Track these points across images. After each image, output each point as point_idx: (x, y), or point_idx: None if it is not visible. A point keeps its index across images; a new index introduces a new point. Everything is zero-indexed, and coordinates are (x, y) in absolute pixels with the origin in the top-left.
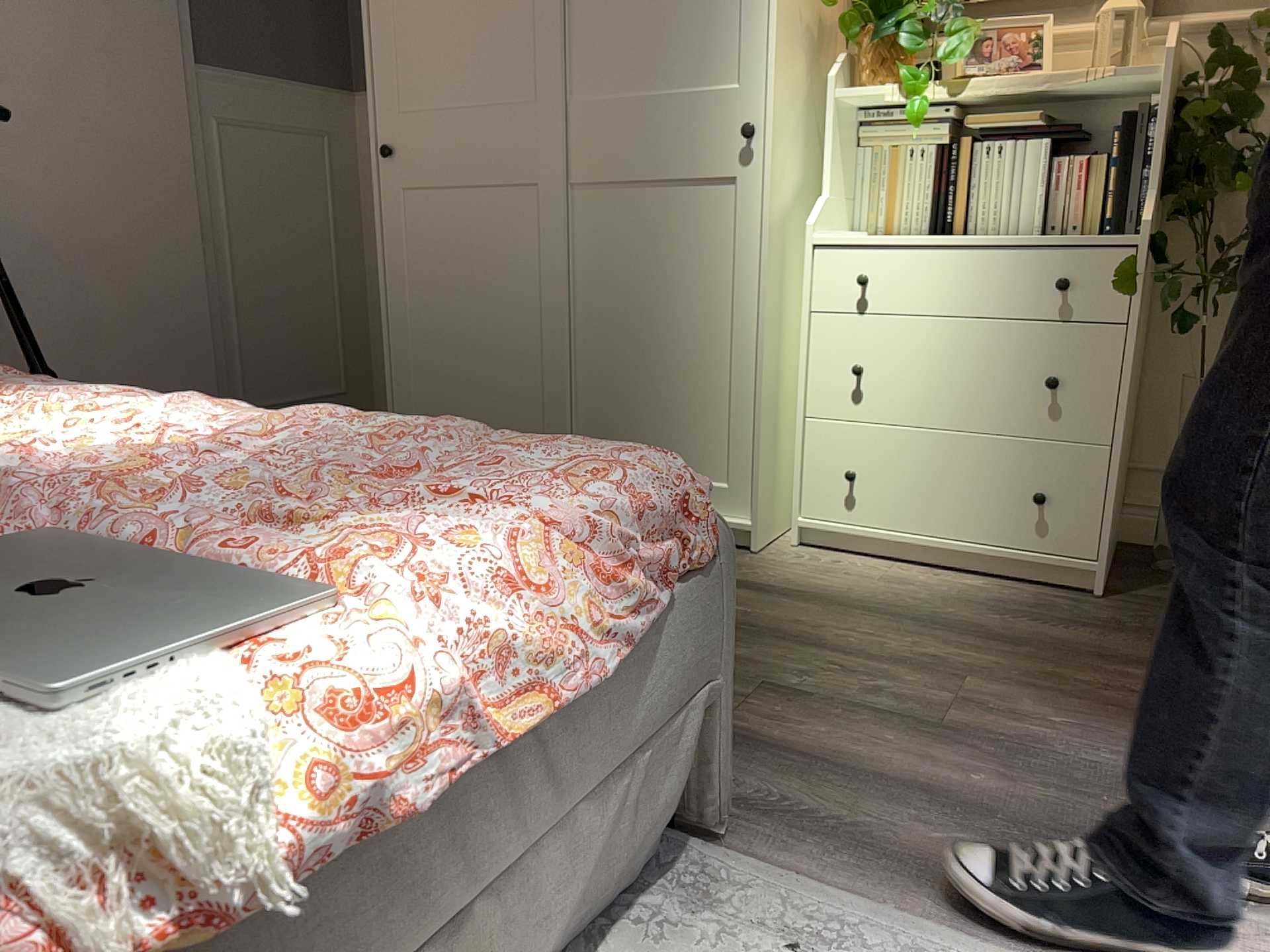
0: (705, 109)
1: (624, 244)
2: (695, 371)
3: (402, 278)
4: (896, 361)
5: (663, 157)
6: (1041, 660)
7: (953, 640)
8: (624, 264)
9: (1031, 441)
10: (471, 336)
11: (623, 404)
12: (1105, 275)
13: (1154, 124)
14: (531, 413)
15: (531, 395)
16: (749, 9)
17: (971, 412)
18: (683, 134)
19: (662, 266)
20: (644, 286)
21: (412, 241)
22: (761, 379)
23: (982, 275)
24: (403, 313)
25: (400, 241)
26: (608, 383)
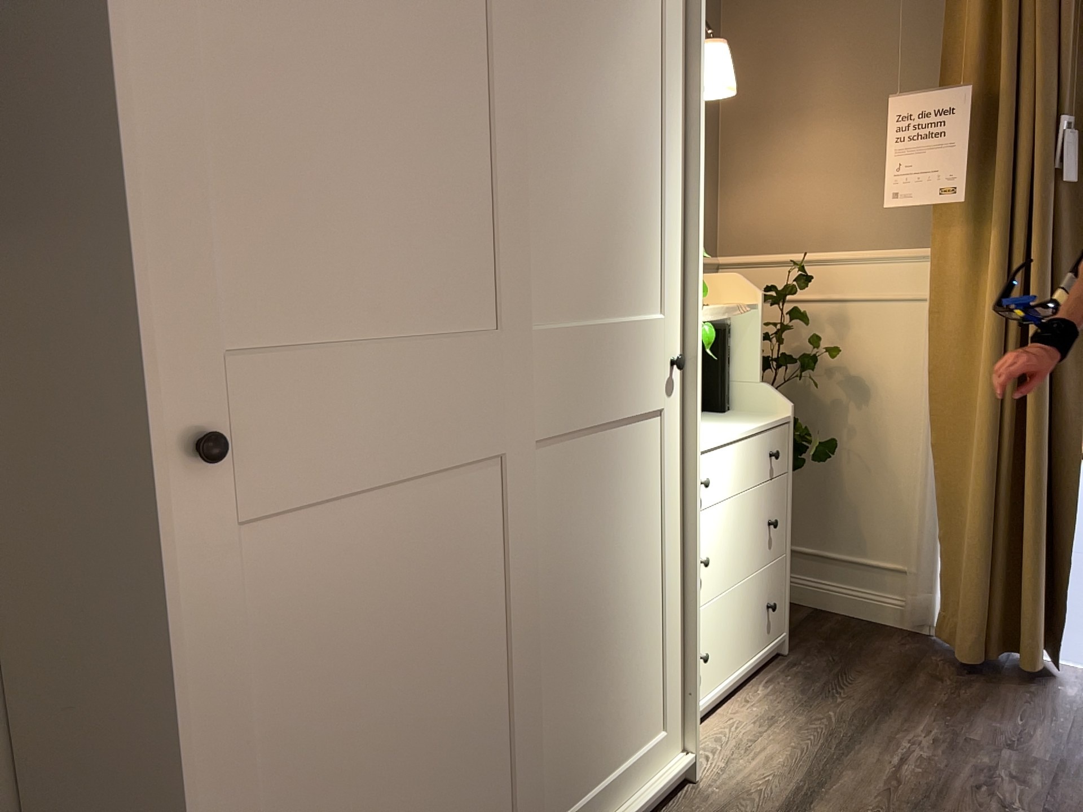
0: (646, 338)
1: (580, 507)
2: (639, 628)
3: (238, 724)
4: (716, 543)
5: (616, 393)
6: (910, 703)
7: (889, 726)
8: (581, 533)
9: (765, 568)
10: (398, 753)
11: (582, 712)
12: (782, 443)
13: (731, 337)
14: (497, 810)
15: (496, 782)
16: (671, 238)
17: (745, 563)
18: (630, 365)
19: (613, 520)
20: (598, 552)
21: (262, 629)
22: (697, 604)
23: (747, 458)
24: (243, 805)
25: (232, 642)
26: (567, 697)
